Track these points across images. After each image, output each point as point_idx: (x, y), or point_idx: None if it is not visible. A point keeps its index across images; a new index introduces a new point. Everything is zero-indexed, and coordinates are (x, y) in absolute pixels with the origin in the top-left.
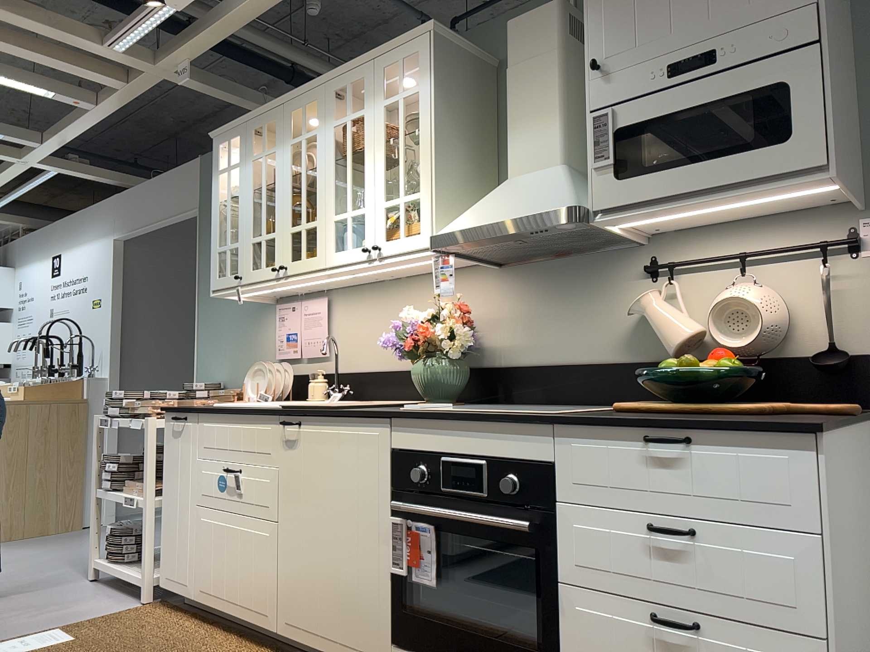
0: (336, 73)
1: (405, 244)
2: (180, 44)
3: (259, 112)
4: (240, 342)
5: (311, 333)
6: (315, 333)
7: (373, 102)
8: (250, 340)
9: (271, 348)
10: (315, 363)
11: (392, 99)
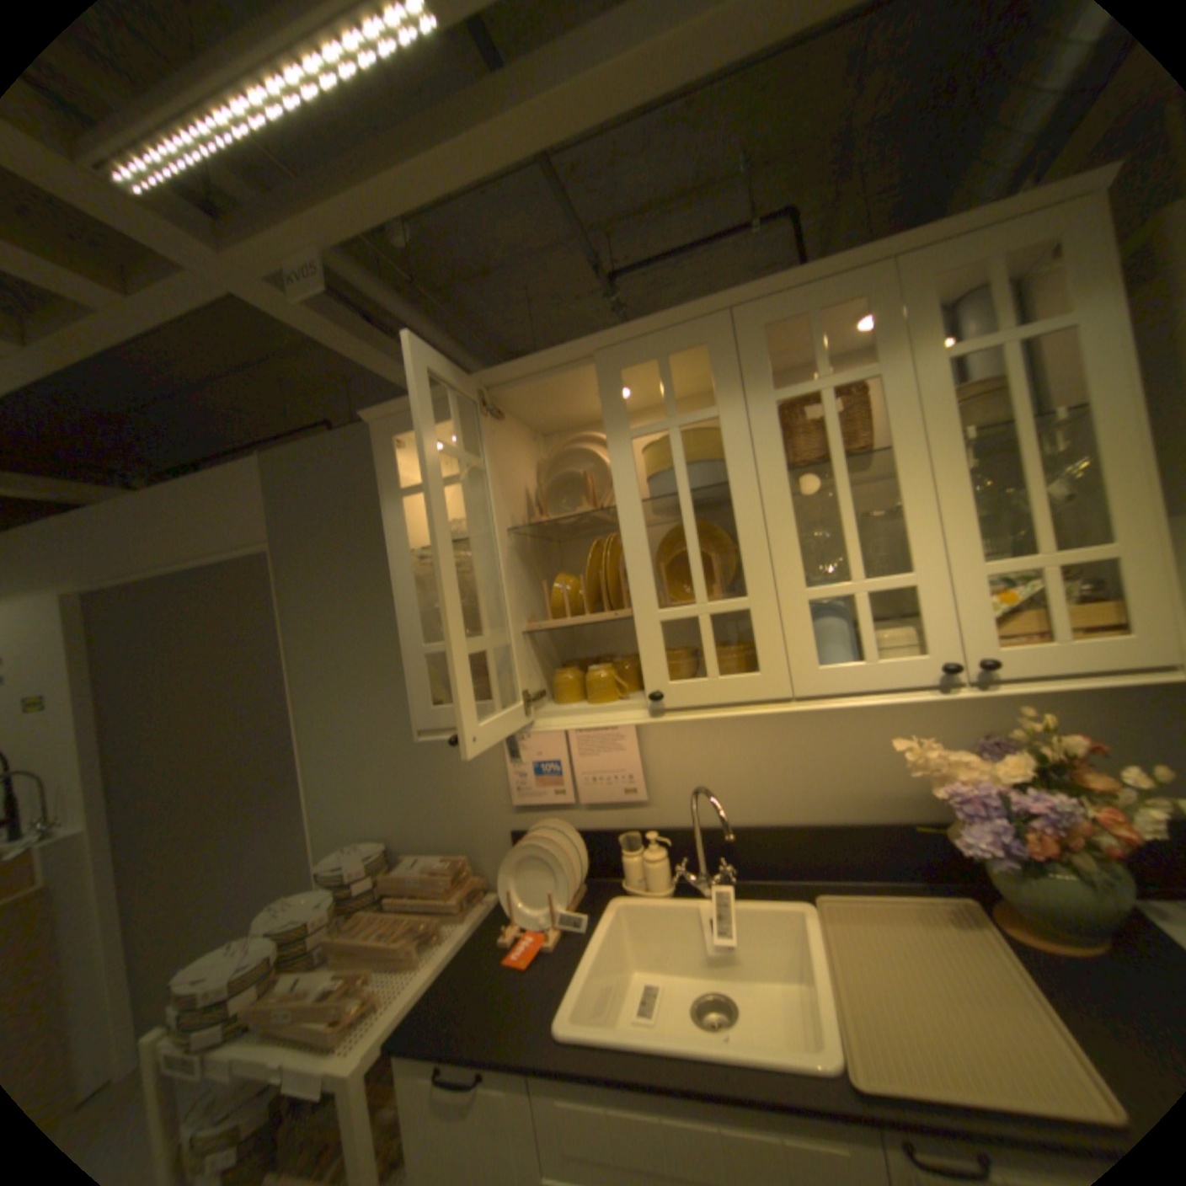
0: (773, 283)
1: (1088, 658)
2: (298, 192)
3: (515, 367)
4: (411, 772)
5: (602, 764)
6: (614, 764)
7: (910, 346)
8: (437, 771)
9: (494, 783)
10: (612, 811)
11: (979, 340)
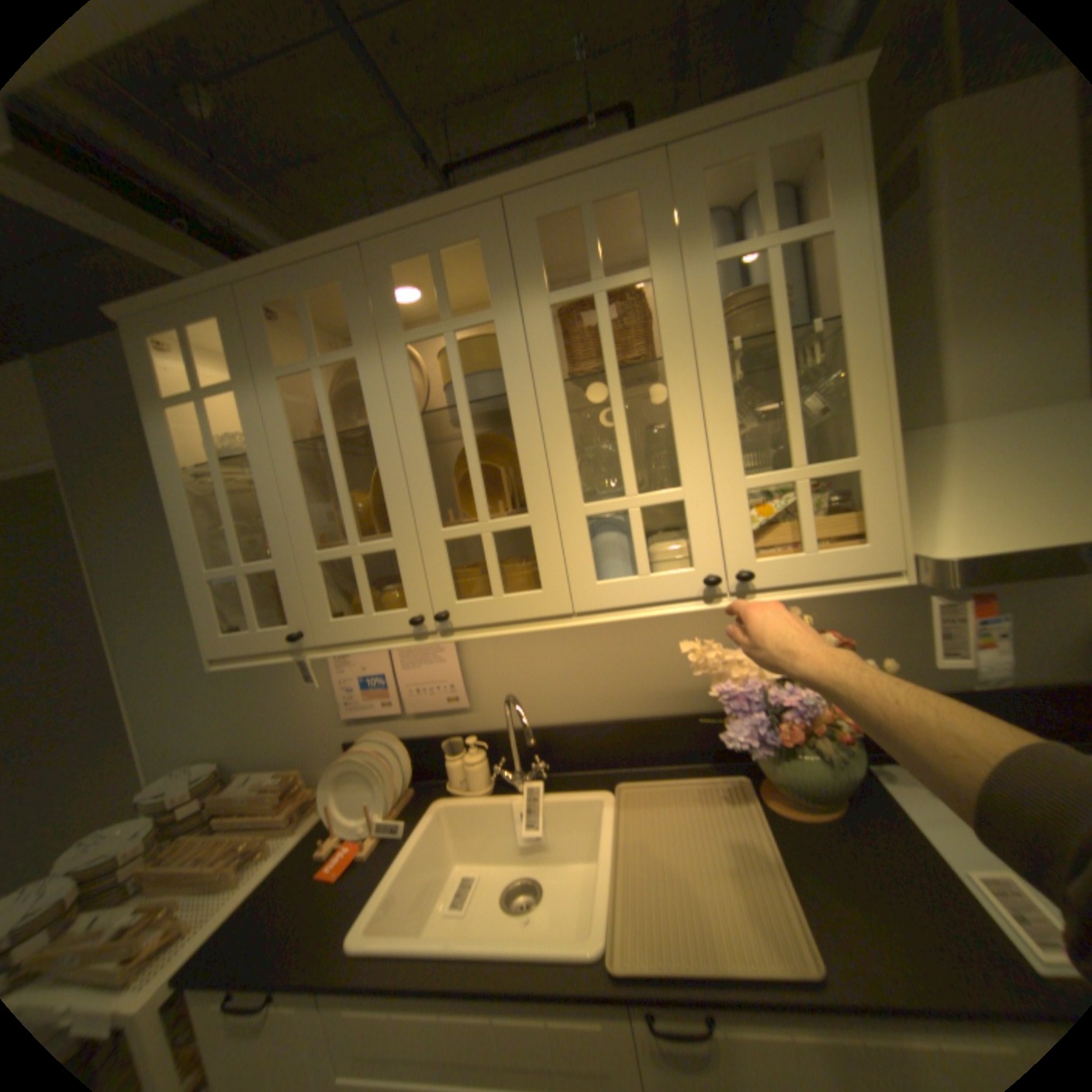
0: (543, 171)
1: (828, 567)
2: None
3: (276, 258)
4: (239, 692)
5: (424, 675)
6: (435, 674)
7: (679, 249)
8: (265, 689)
9: (323, 697)
10: (438, 717)
11: (743, 245)
